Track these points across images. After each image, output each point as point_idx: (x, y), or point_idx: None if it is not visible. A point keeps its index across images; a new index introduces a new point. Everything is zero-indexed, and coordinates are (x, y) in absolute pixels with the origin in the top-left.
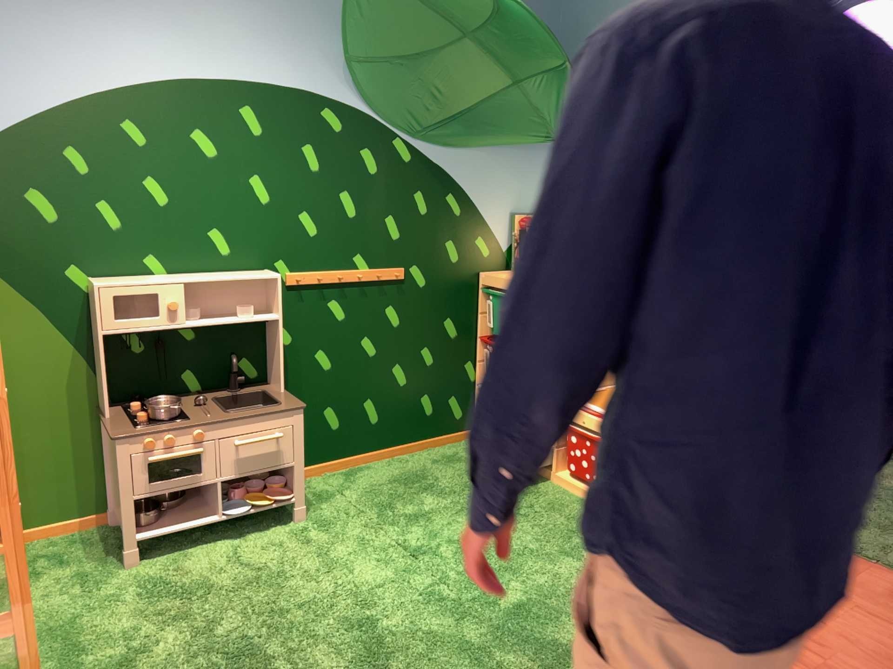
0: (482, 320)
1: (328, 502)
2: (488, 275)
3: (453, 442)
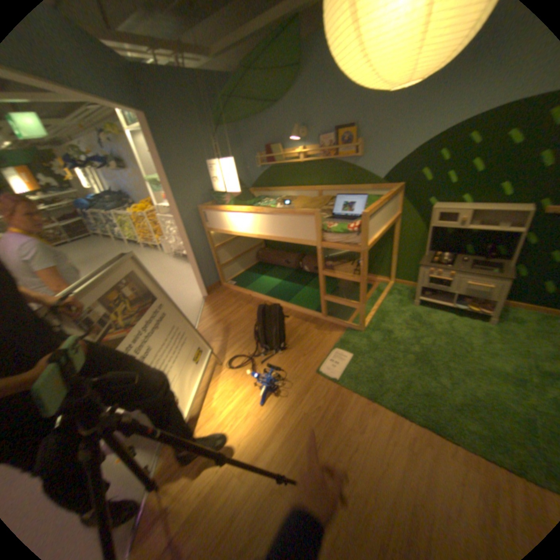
0: None
1: (516, 324)
2: None
3: None
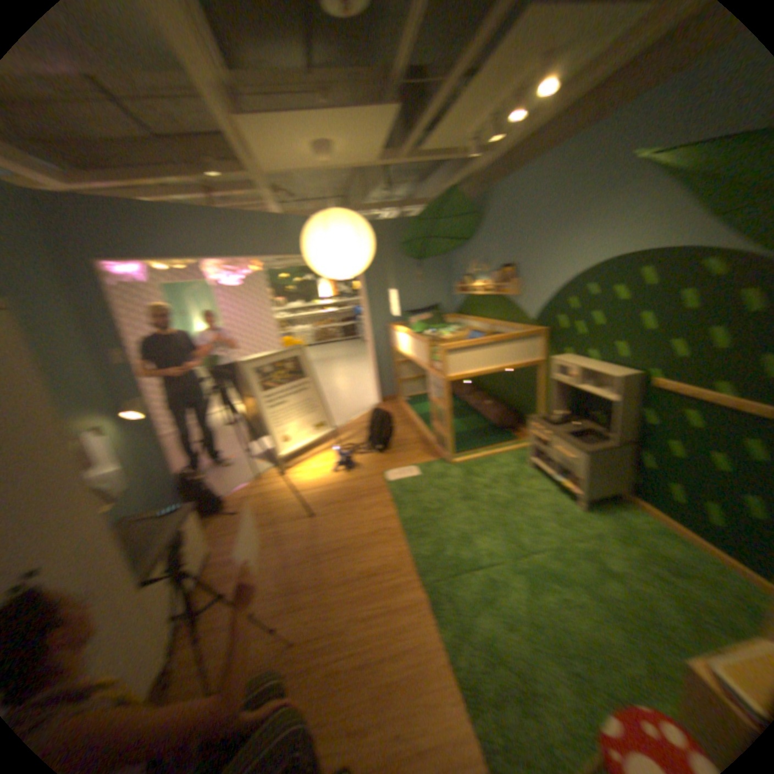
0: None
1: (615, 524)
2: None
3: None
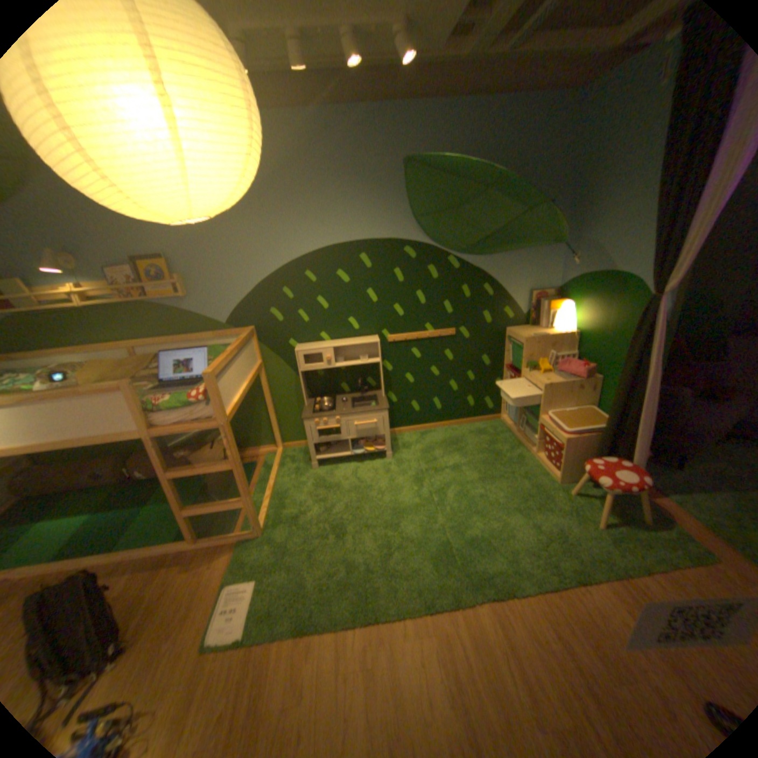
0: (506, 356)
1: (406, 450)
2: (509, 331)
3: (486, 421)
